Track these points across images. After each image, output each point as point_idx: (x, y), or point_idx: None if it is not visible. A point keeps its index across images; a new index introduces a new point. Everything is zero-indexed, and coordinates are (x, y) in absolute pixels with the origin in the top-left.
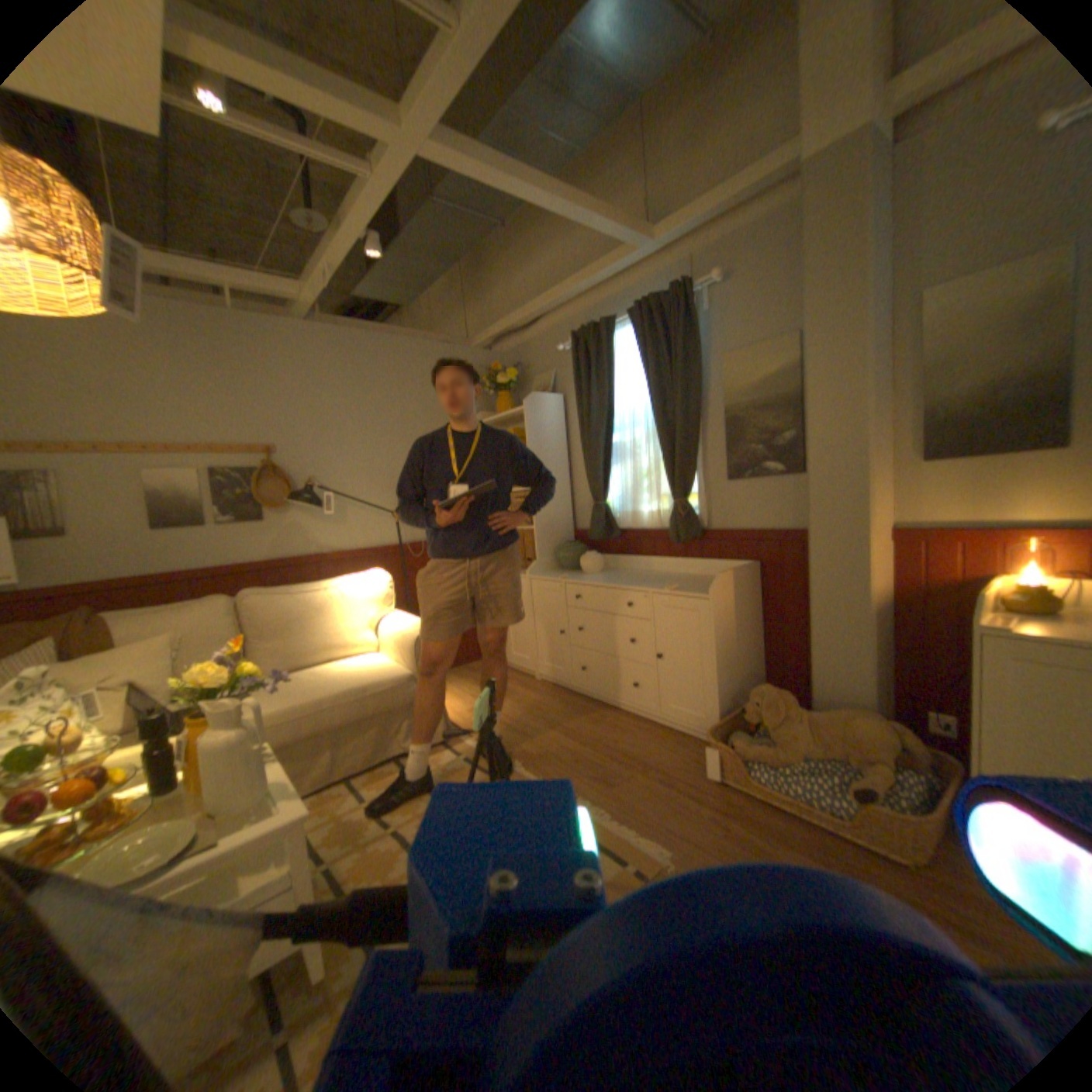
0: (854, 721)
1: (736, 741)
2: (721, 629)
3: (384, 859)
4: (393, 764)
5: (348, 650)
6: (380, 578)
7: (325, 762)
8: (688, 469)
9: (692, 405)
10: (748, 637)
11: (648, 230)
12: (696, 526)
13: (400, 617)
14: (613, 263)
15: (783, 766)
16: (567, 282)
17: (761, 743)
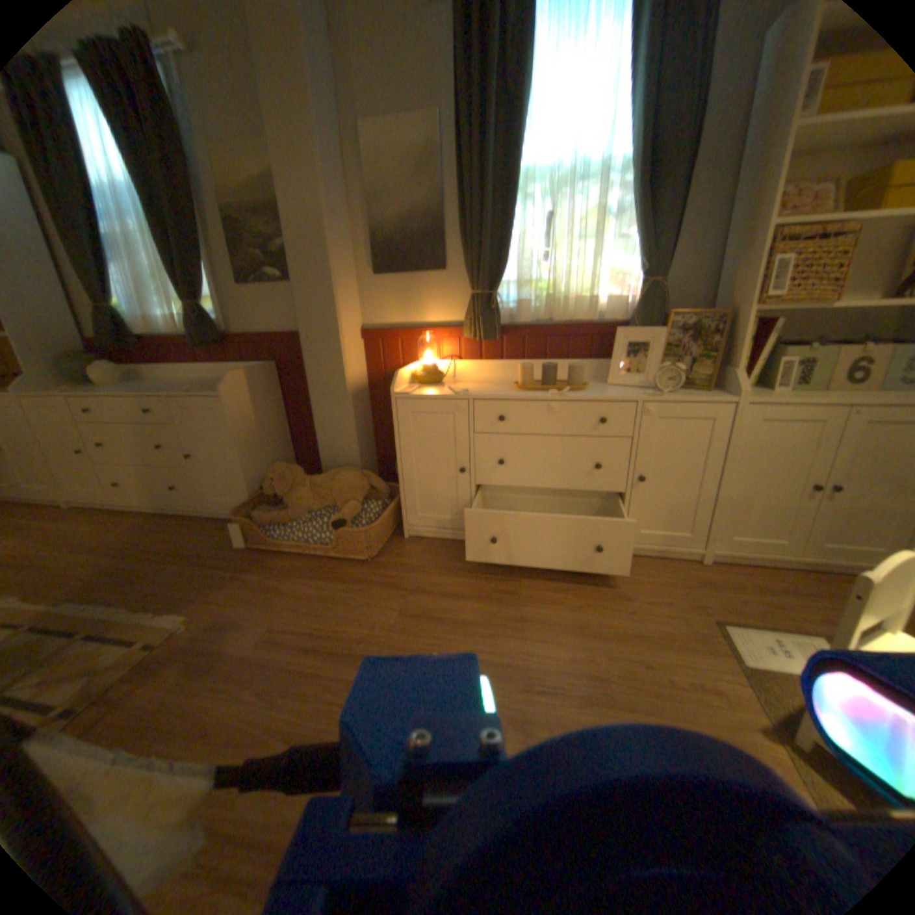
0: (338, 476)
1: (256, 512)
2: (237, 423)
3: None
4: None
5: None
6: None
7: None
8: (191, 270)
9: (182, 199)
10: (271, 428)
11: None
12: (212, 330)
13: None
14: None
15: (293, 520)
16: None
17: (278, 508)
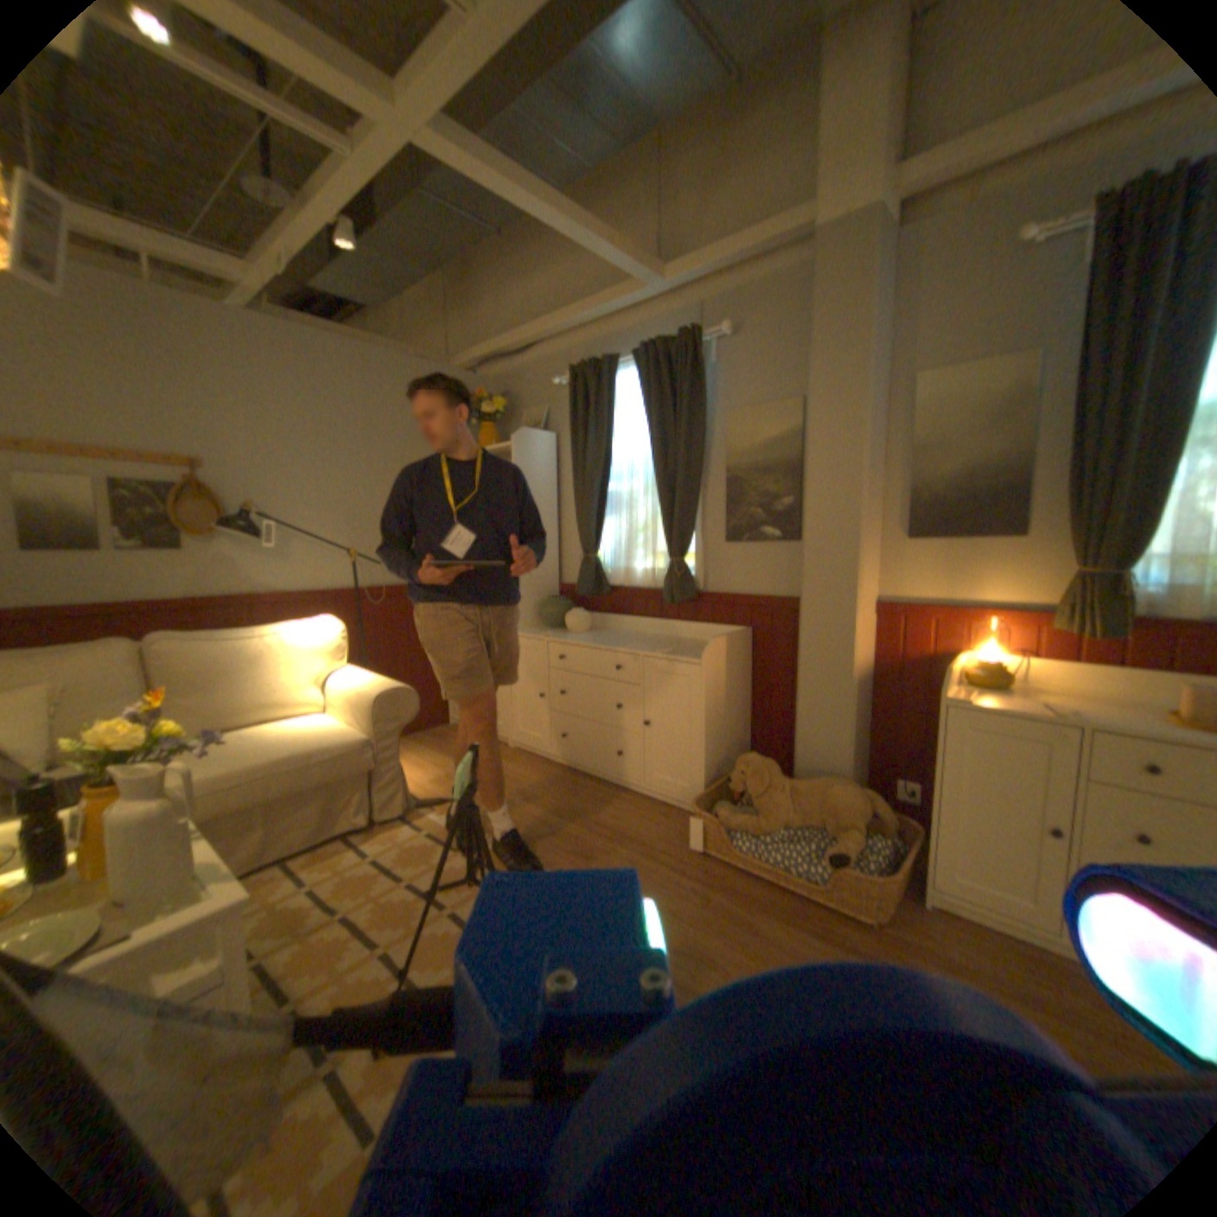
0: (832, 789)
1: (720, 810)
2: (710, 696)
3: (330, 950)
4: (339, 843)
5: (287, 710)
6: (330, 628)
7: (255, 842)
8: (685, 528)
9: (694, 461)
10: (736, 705)
11: (658, 268)
12: (690, 588)
13: (355, 673)
14: (619, 297)
15: (764, 834)
16: (567, 310)
17: (744, 812)
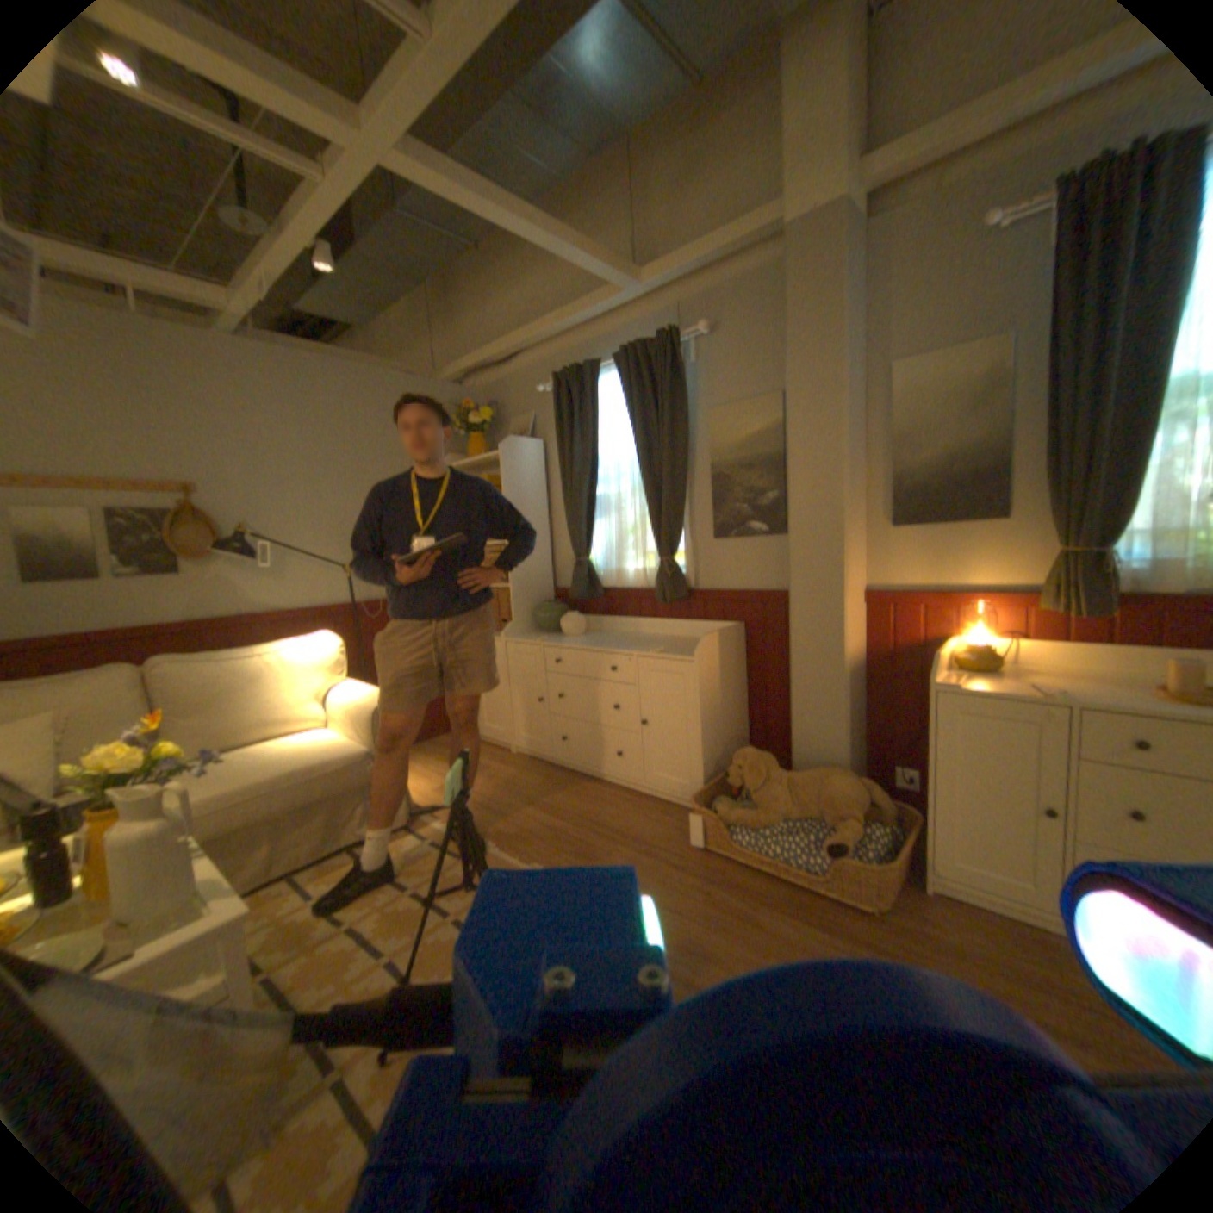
0: (829, 779)
1: (719, 806)
2: (705, 692)
3: (336, 960)
4: (345, 855)
5: (288, 726)
6: (328, 642)
7: (261, 857)
8: (674, 527)
9: (678, 460)
10: (732, 700)
11: (634, 272)
12: (682, 586)
13: (354, 686)
14: (598, 303)
15: (764, 827)
16: (548, 318)
17: (743, 806)
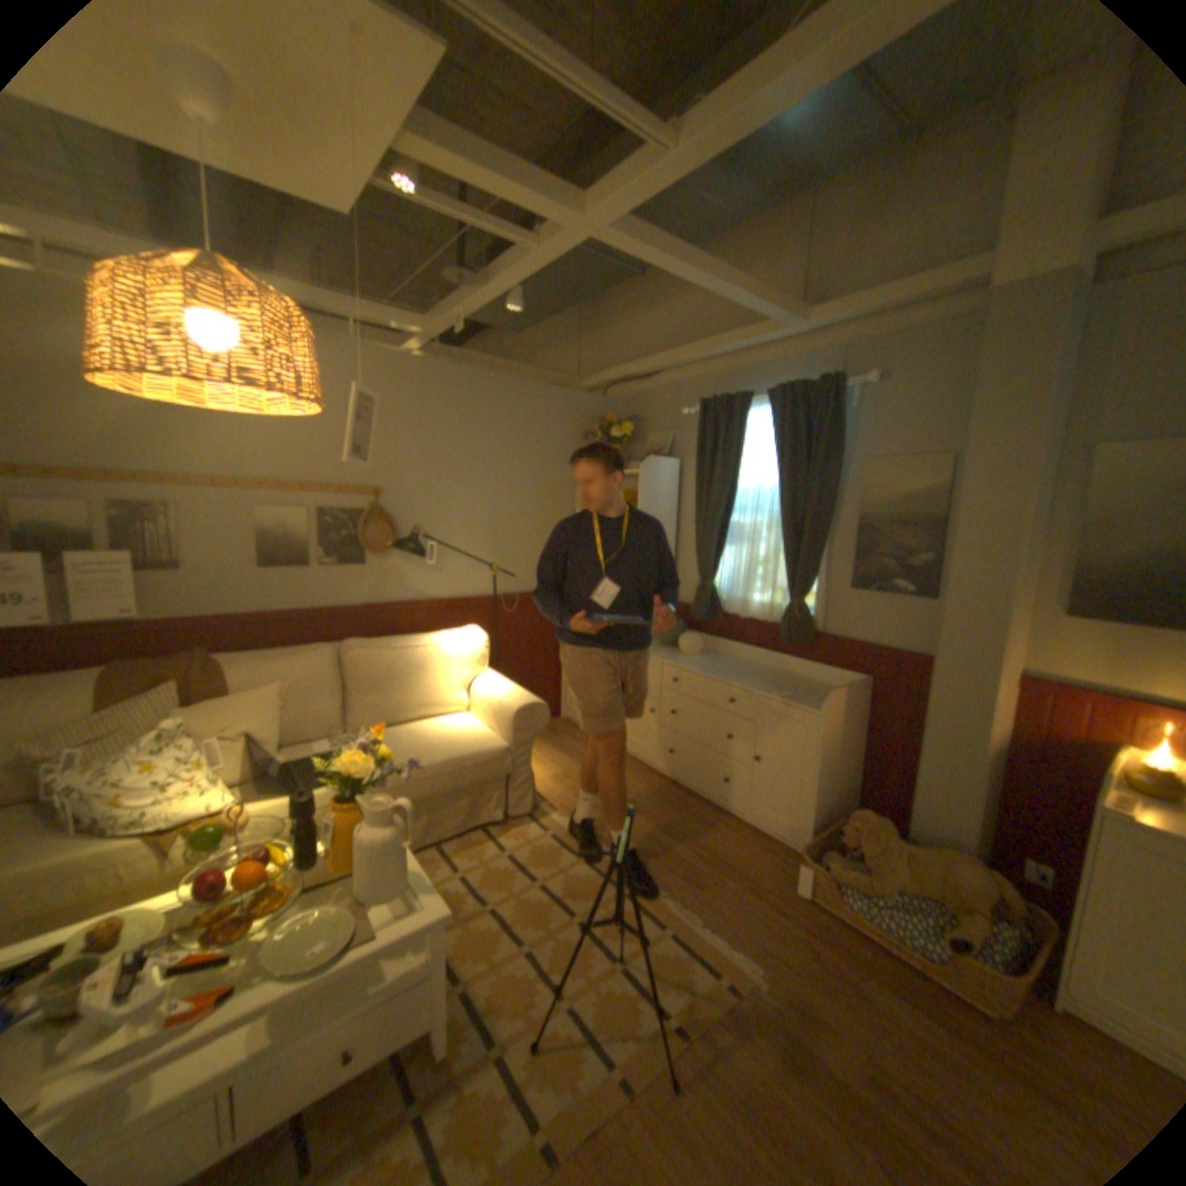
0: (954, 865)
1: (831, 864)
2: (826, 746)
3: (486, 940)
4: (481, 834)
5: (440, 710)
6: (476, 639)
7: (421, 829)
8: (809, 571)
9: (824, 507)
10: (849, 753)
11: (802, 313)
12: (808, 629)
13: (494, 681)
14: (756, 337)
15: (877, 896)
16: (701, 345)
17: (855, 868)
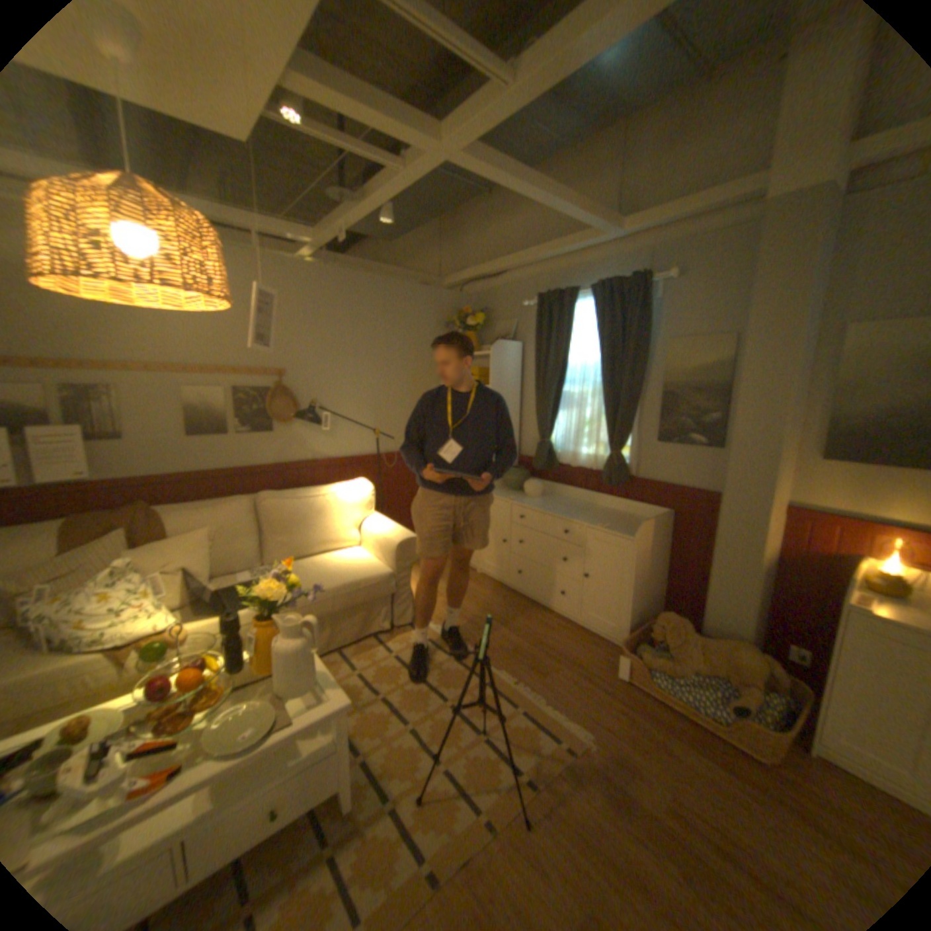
0: (737, 651)
1: (644, 653)
2: (639, 564)
3: (379, 721)
4: (373, 640)
5: (338, 546)
6: (364, 489)
7: (325, 638)
8: (624, 429)
9: (635, 378)
10: (657, 569)
11: (617, 222)
12: (624, 474)
13: (379, 522)
14: (581, 242)
15: (678, 676)
16: (537, 249)
17: (661, 656)
